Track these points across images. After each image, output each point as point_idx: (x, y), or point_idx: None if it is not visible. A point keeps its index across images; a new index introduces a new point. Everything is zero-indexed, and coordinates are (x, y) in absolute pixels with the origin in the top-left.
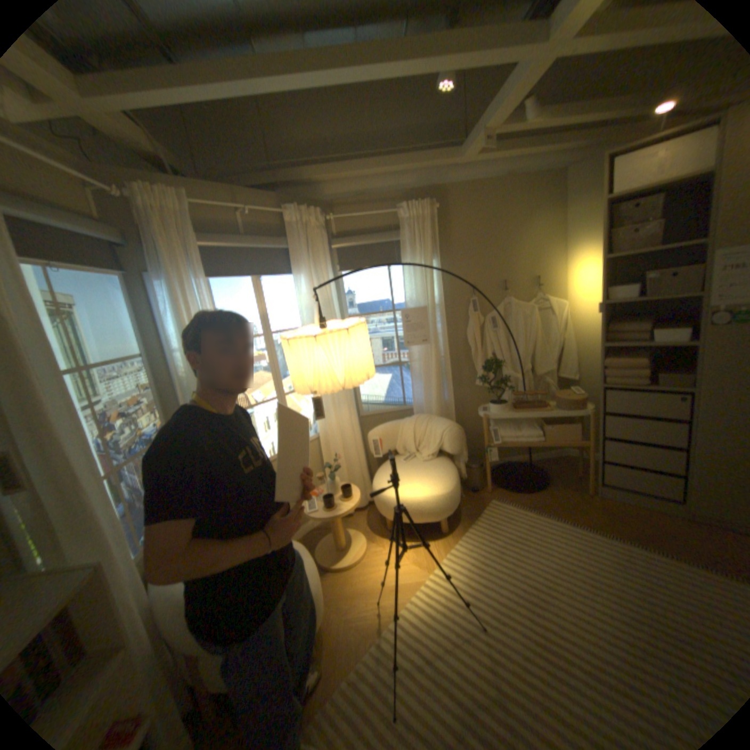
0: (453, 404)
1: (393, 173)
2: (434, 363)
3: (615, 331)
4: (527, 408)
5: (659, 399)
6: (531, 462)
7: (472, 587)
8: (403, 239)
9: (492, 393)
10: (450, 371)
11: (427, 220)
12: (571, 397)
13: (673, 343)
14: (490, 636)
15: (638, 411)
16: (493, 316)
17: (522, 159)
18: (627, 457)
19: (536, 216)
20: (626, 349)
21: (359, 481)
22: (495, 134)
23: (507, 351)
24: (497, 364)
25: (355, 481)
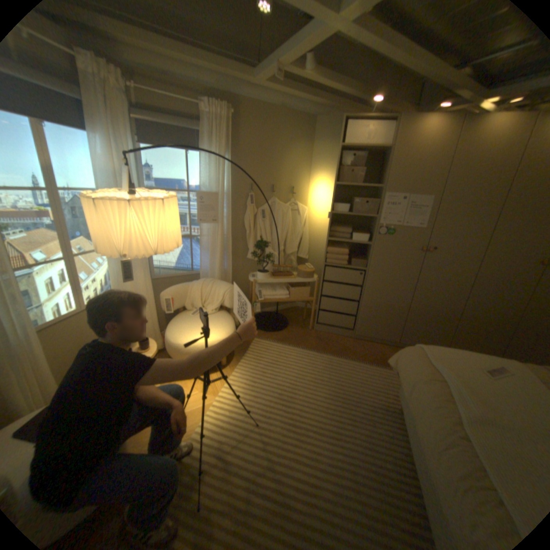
0: (231, 271)
1: (197, 67)
2: (220, 239)
3: (333, 231)
4: (281, 276)
5: (350, 273)
6: (277, 311)
7: (246, 399)
8: (203, 130)
9: (259, 264)
10: (231, 246)
11: (223, 121)
12: (306, 270)
13: (360, 242)
14: (261, 428)
15: (339, 280)
16: (263, 210)
17: (292, 99)
18: (331, 306)
19: (296, 144)
20: (337, 242)
21: (151, 334)
22: (283, 71)
23: (269, 236)
24: (265, 245)
25: (147, 334)
